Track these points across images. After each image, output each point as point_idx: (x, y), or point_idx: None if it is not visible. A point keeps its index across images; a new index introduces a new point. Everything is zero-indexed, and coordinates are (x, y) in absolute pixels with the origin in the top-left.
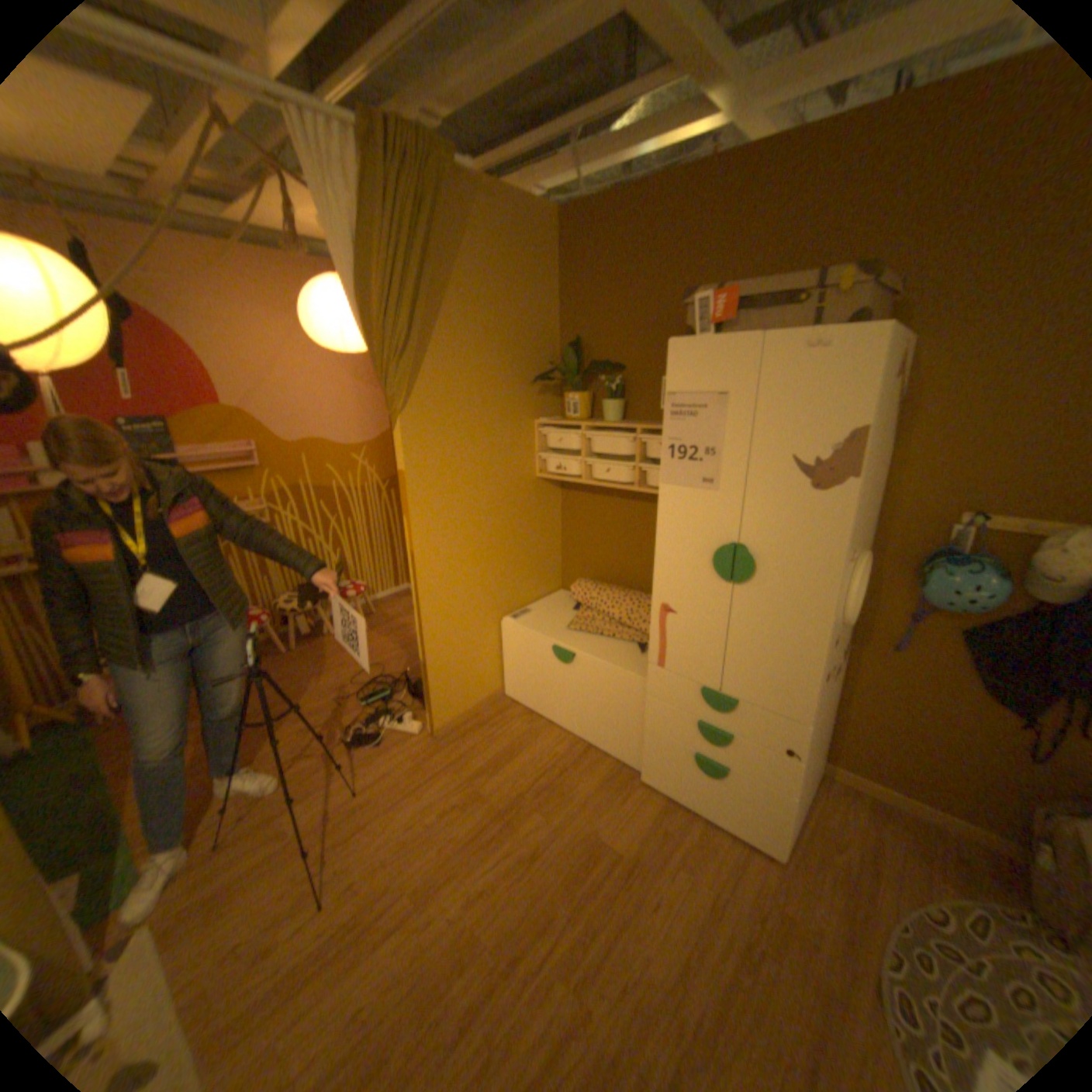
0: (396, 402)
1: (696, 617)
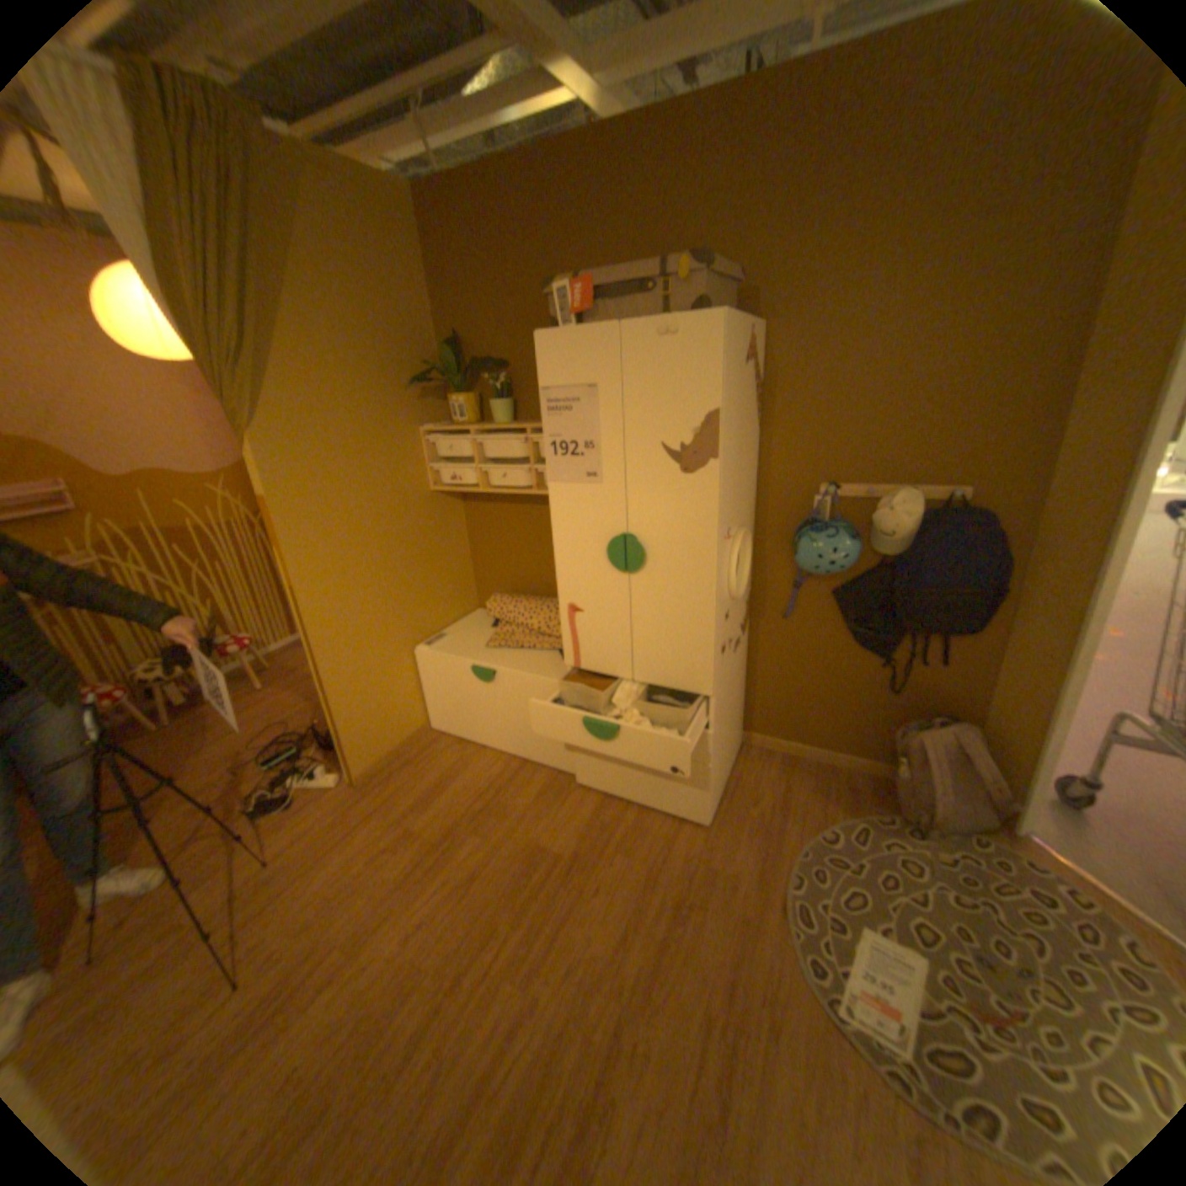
0: (240, 416)
1: (601, 612)
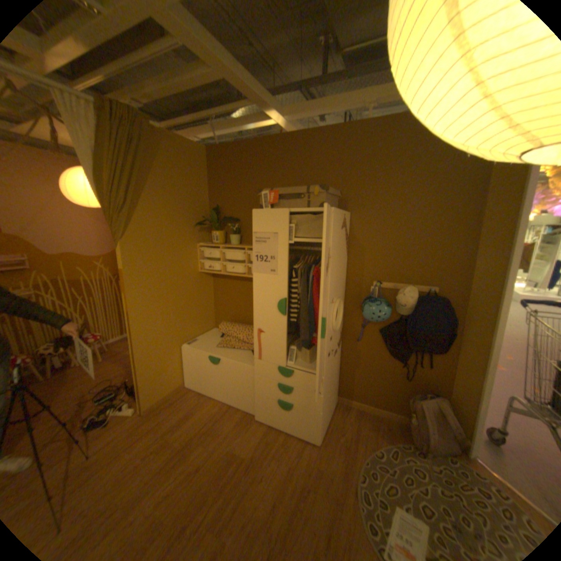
0: (118, 234)
1: (273, 333)
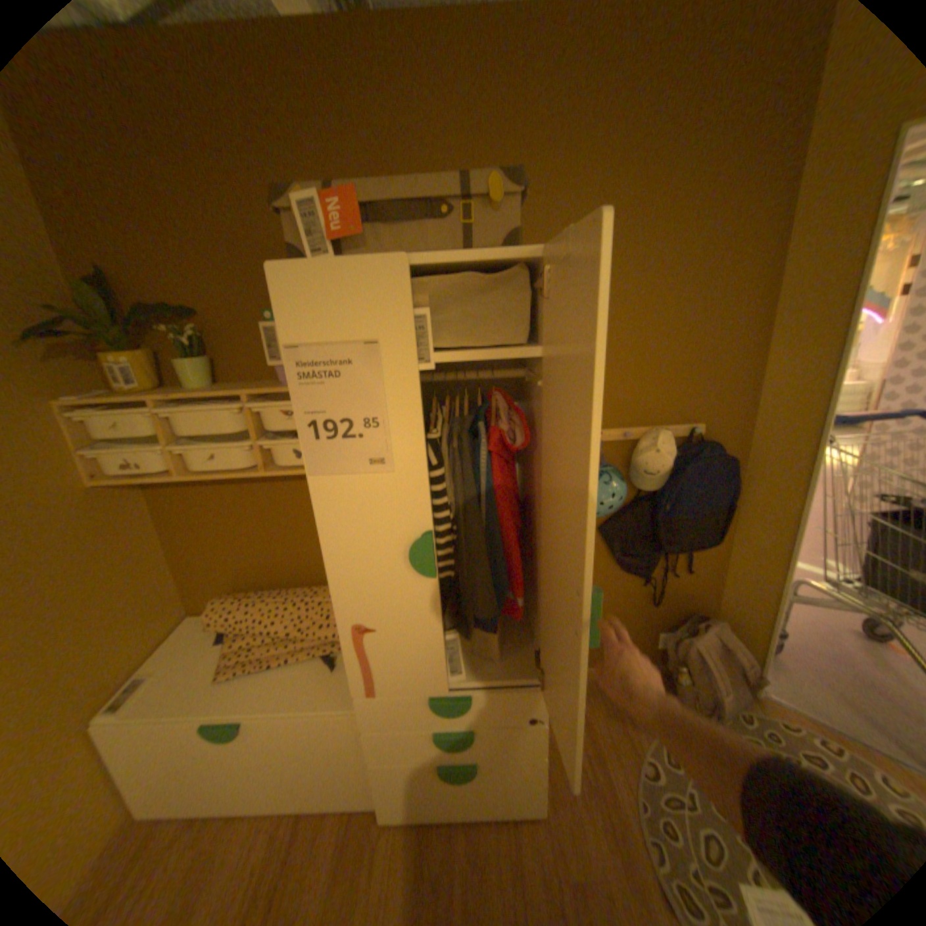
0: None
1: (402, 627)
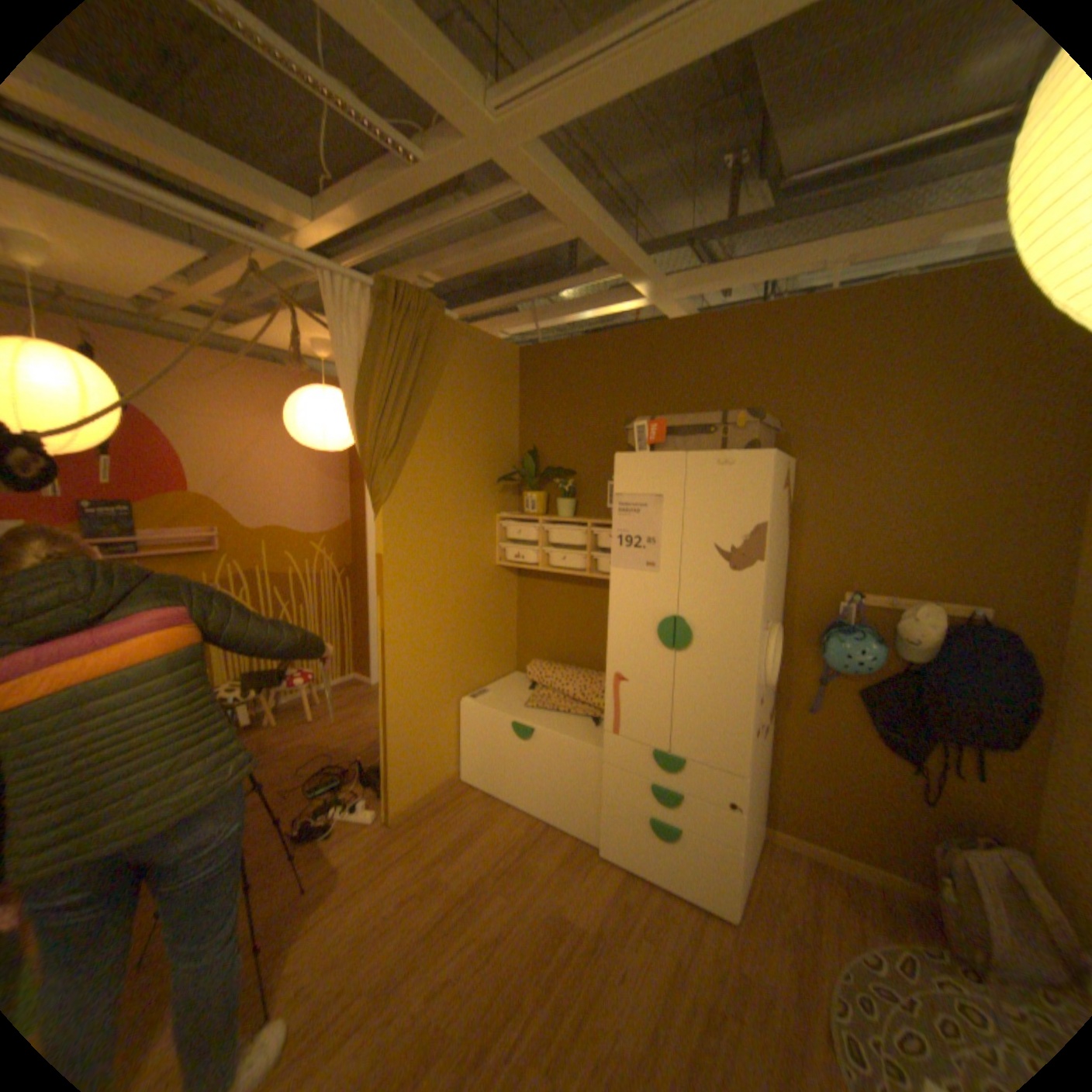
0: (381, 494)
1: (645, 683)
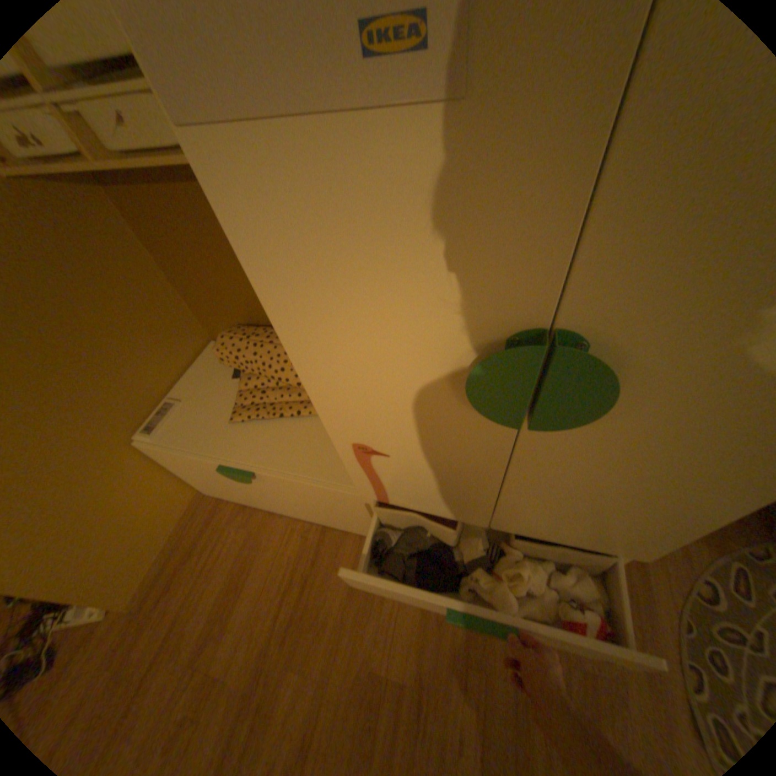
0: None
1: (433, 461)
